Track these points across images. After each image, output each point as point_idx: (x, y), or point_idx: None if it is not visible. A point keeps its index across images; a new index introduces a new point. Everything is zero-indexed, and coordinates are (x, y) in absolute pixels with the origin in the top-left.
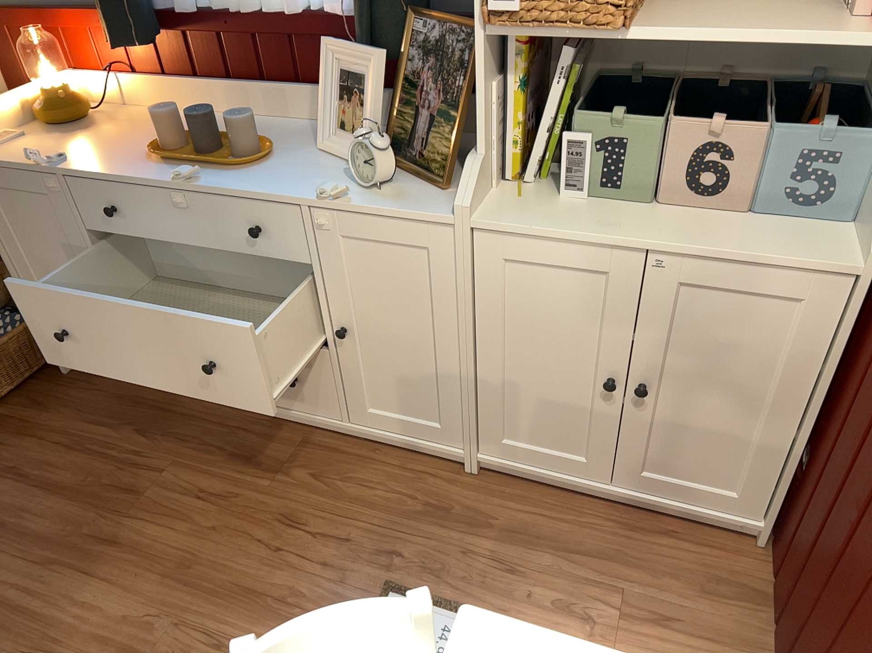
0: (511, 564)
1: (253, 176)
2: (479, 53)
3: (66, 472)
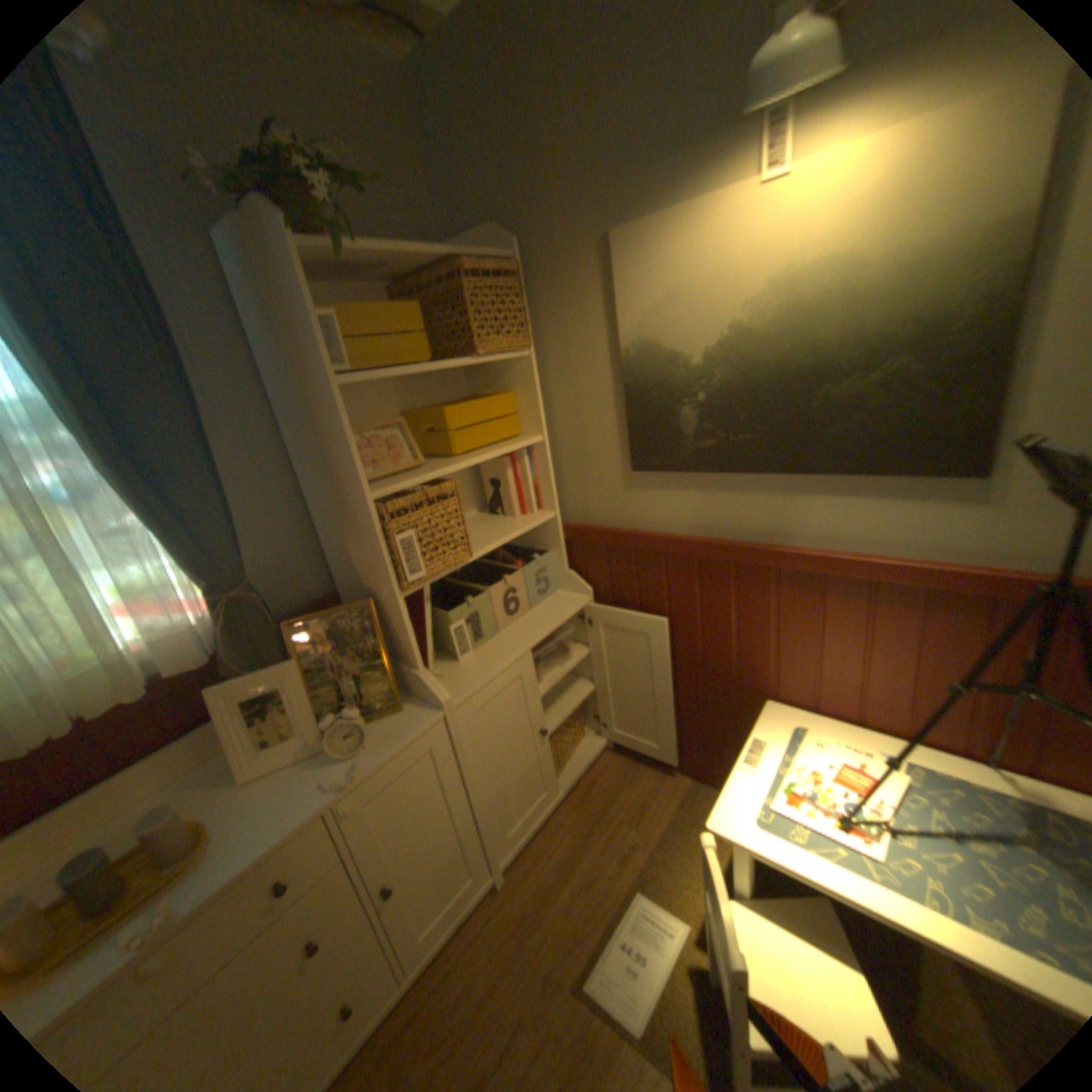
0: (588, 884)
1: (219, 854)
2: (398, 608)
3: None
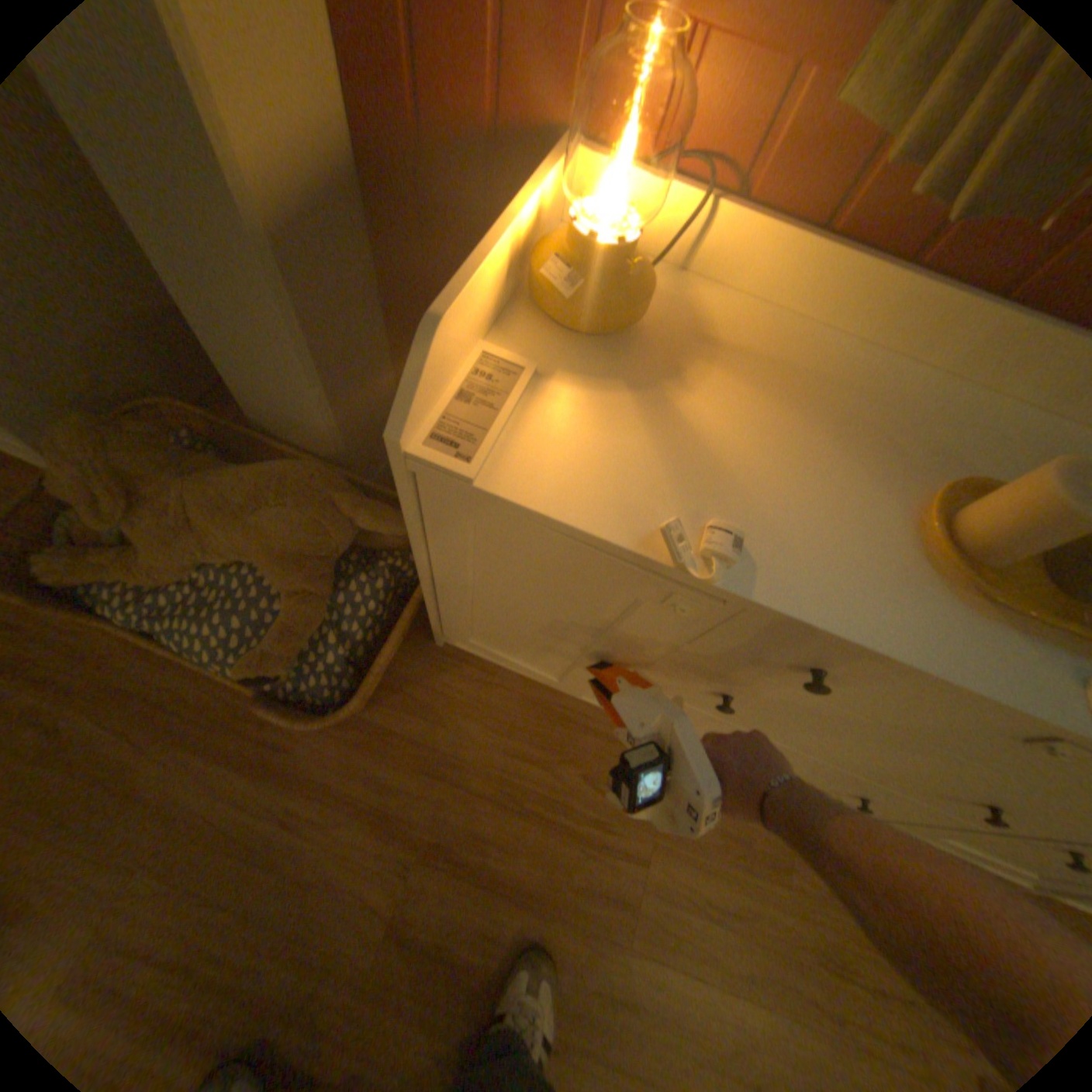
0: None
1: None
2: None
3: (509, 867)
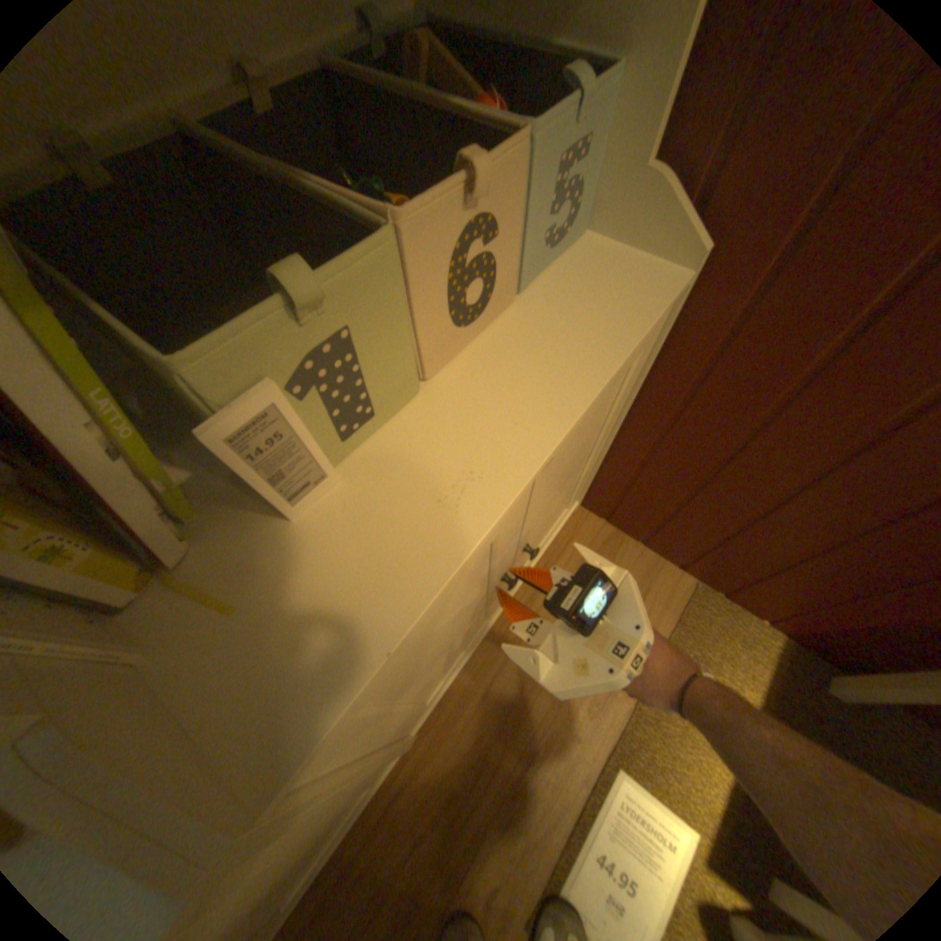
0: (546, 746)
1: None
2: None
3: None
